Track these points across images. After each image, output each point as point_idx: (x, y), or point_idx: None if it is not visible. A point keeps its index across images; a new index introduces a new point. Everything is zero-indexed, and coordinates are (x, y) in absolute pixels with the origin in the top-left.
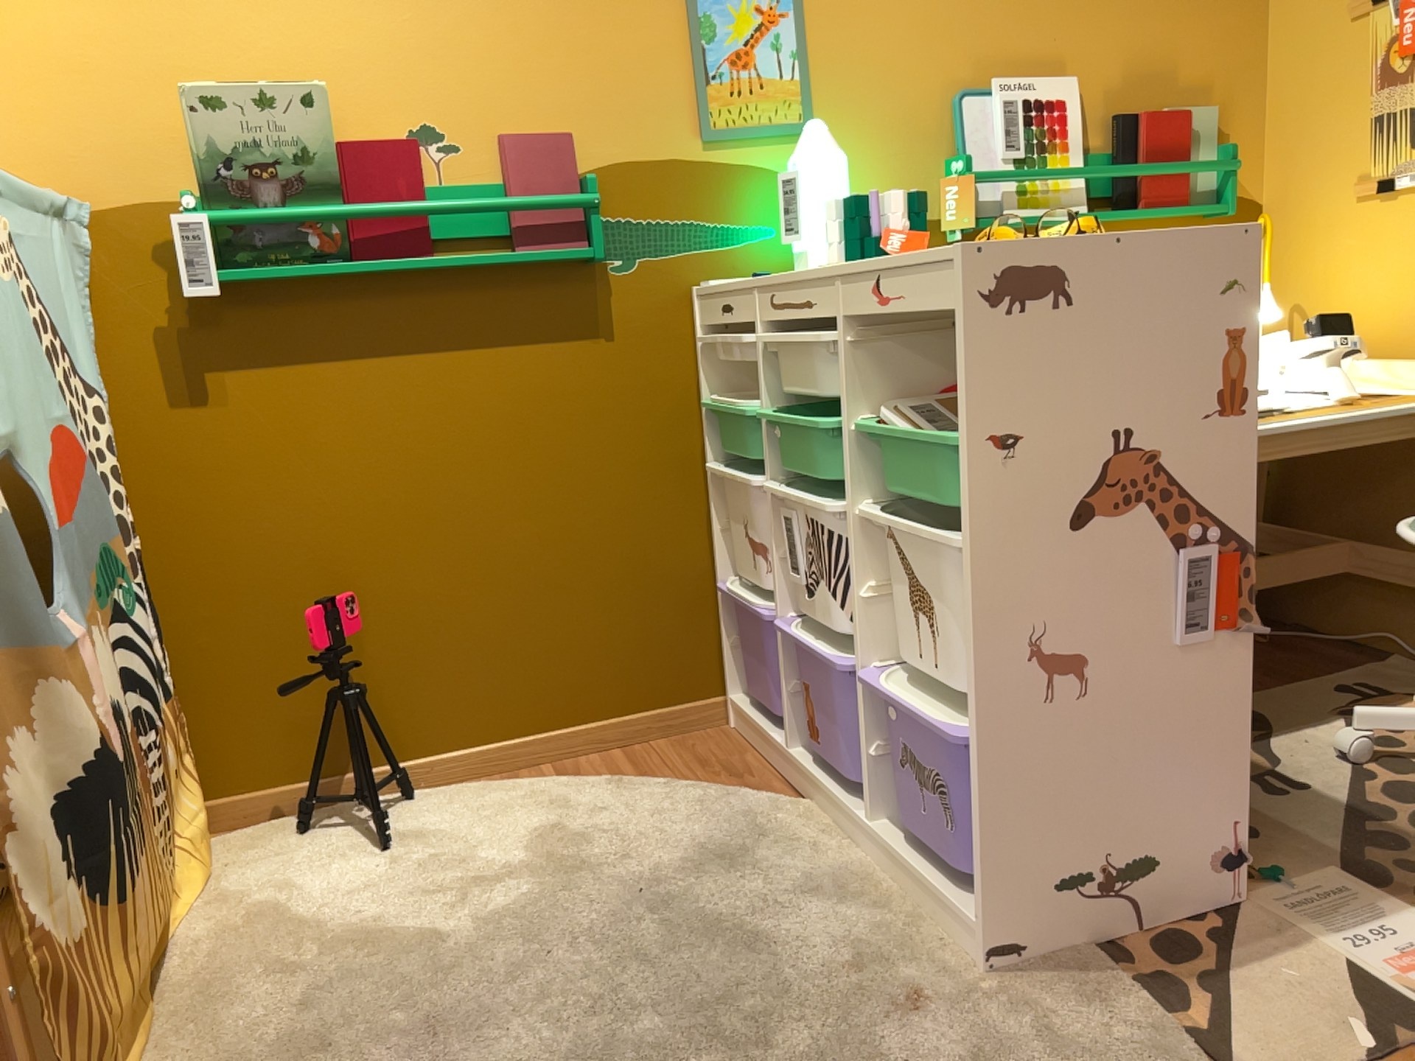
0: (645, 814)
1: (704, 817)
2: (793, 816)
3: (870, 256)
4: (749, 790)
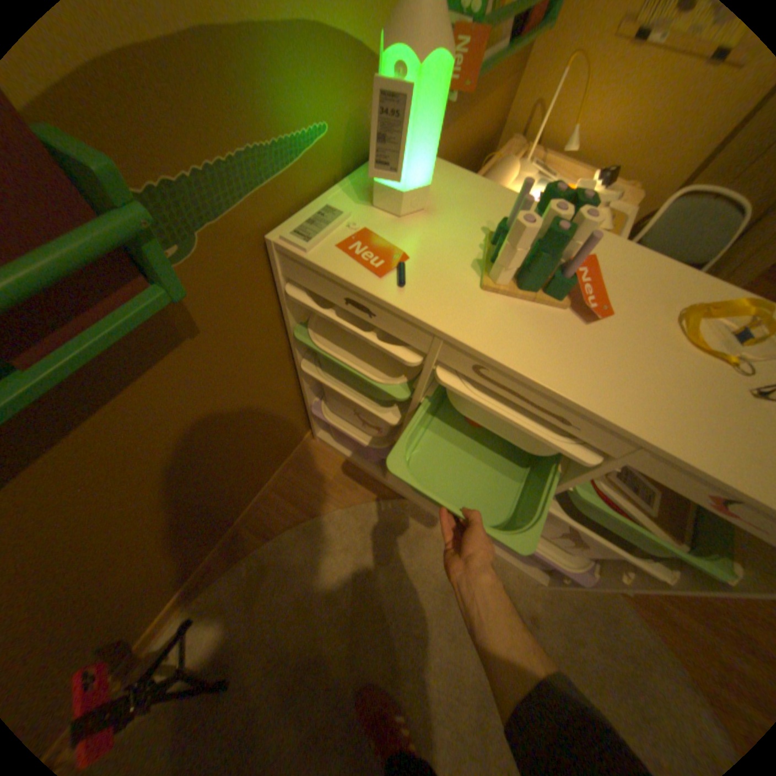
0: (341, 553)
1: (371, 539)
2: (407, 515)
3: (559, 298)
4: (368, 498)
